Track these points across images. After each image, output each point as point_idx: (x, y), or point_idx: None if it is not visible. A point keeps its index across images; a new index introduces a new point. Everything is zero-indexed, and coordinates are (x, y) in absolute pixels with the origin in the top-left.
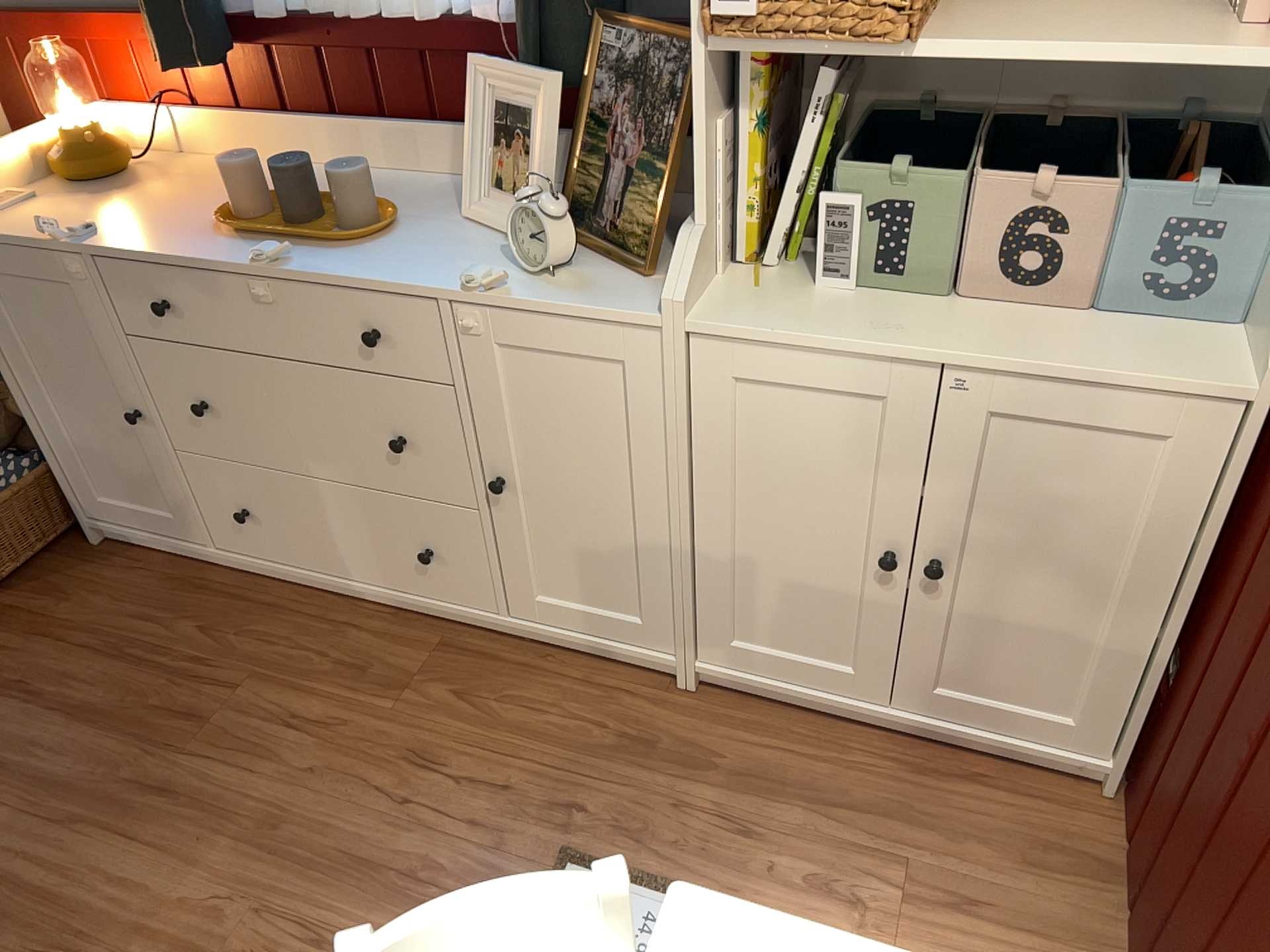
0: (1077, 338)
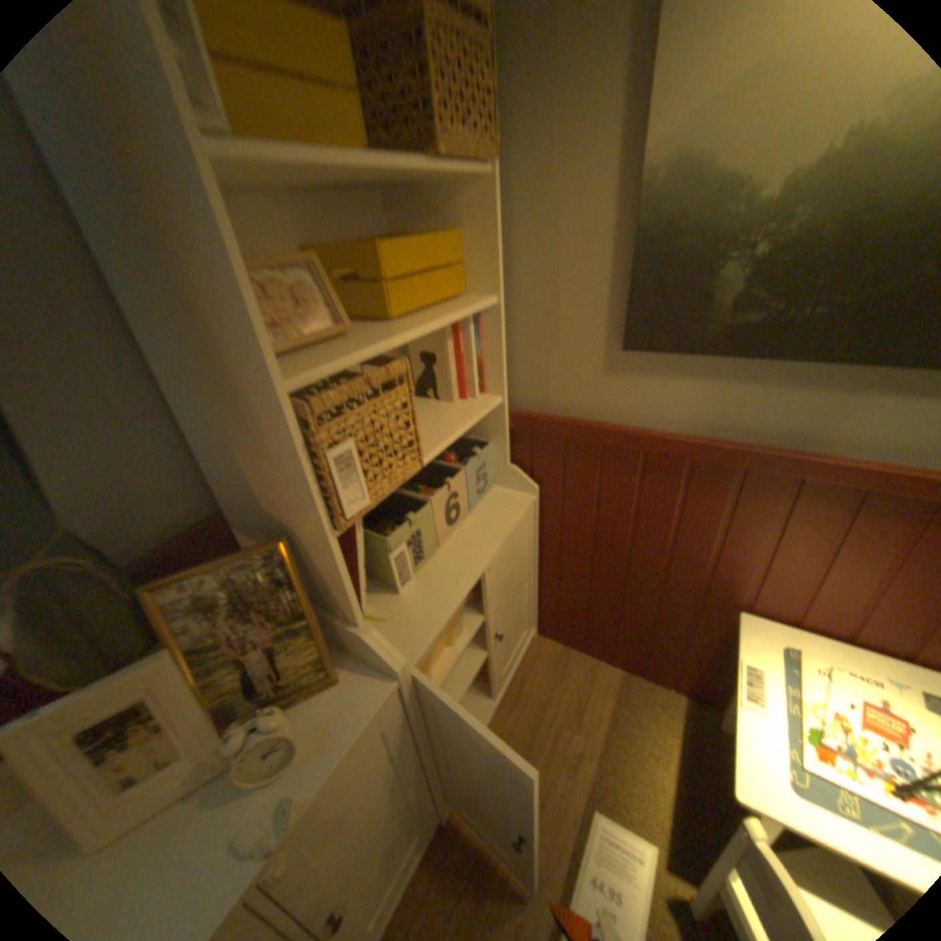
0: (485, 521)
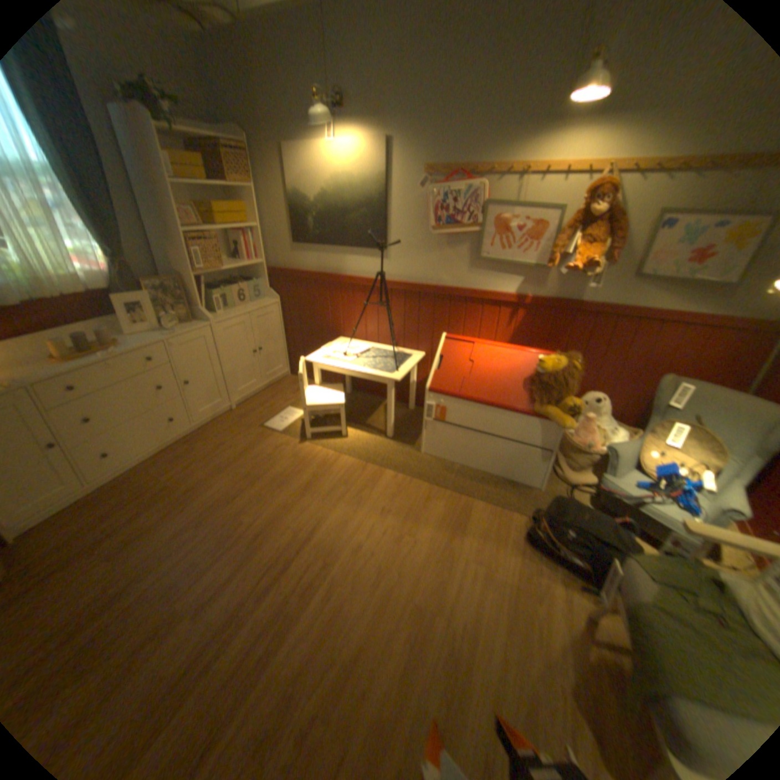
0: (255, 305)
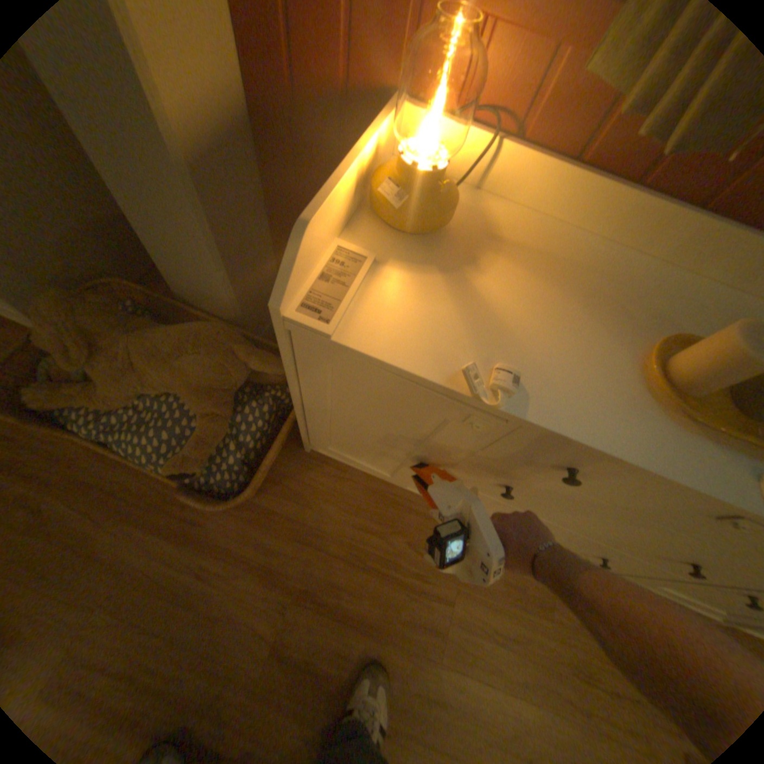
0: None
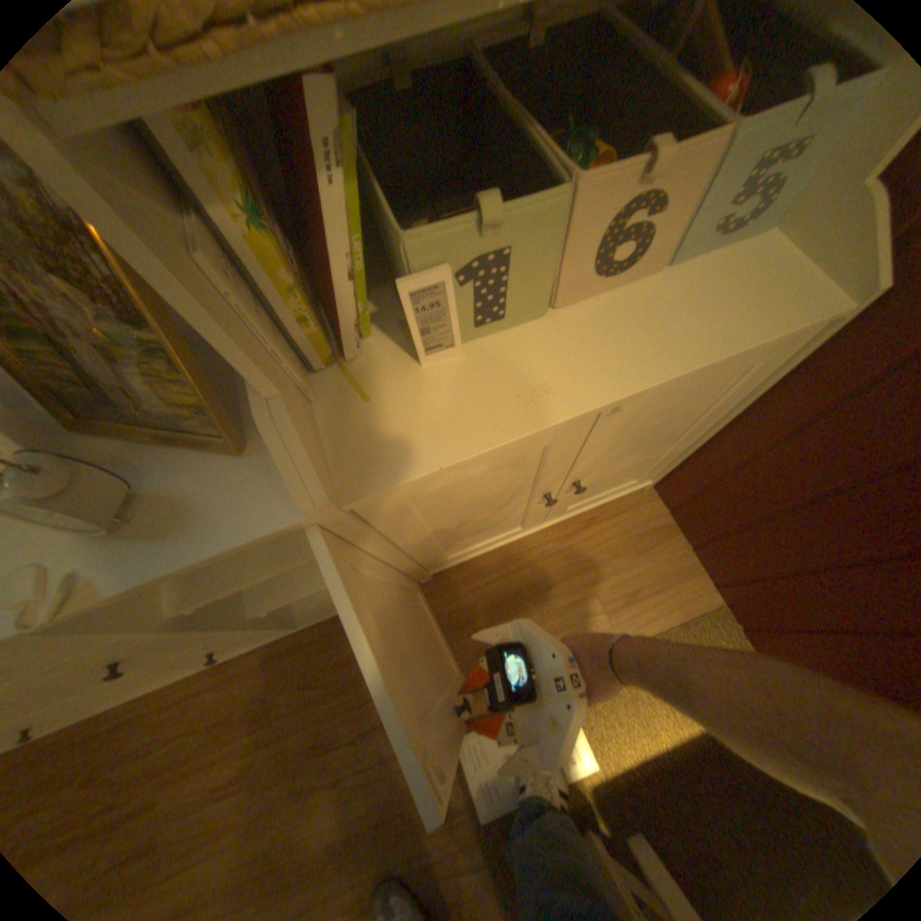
0: (690, 307)
